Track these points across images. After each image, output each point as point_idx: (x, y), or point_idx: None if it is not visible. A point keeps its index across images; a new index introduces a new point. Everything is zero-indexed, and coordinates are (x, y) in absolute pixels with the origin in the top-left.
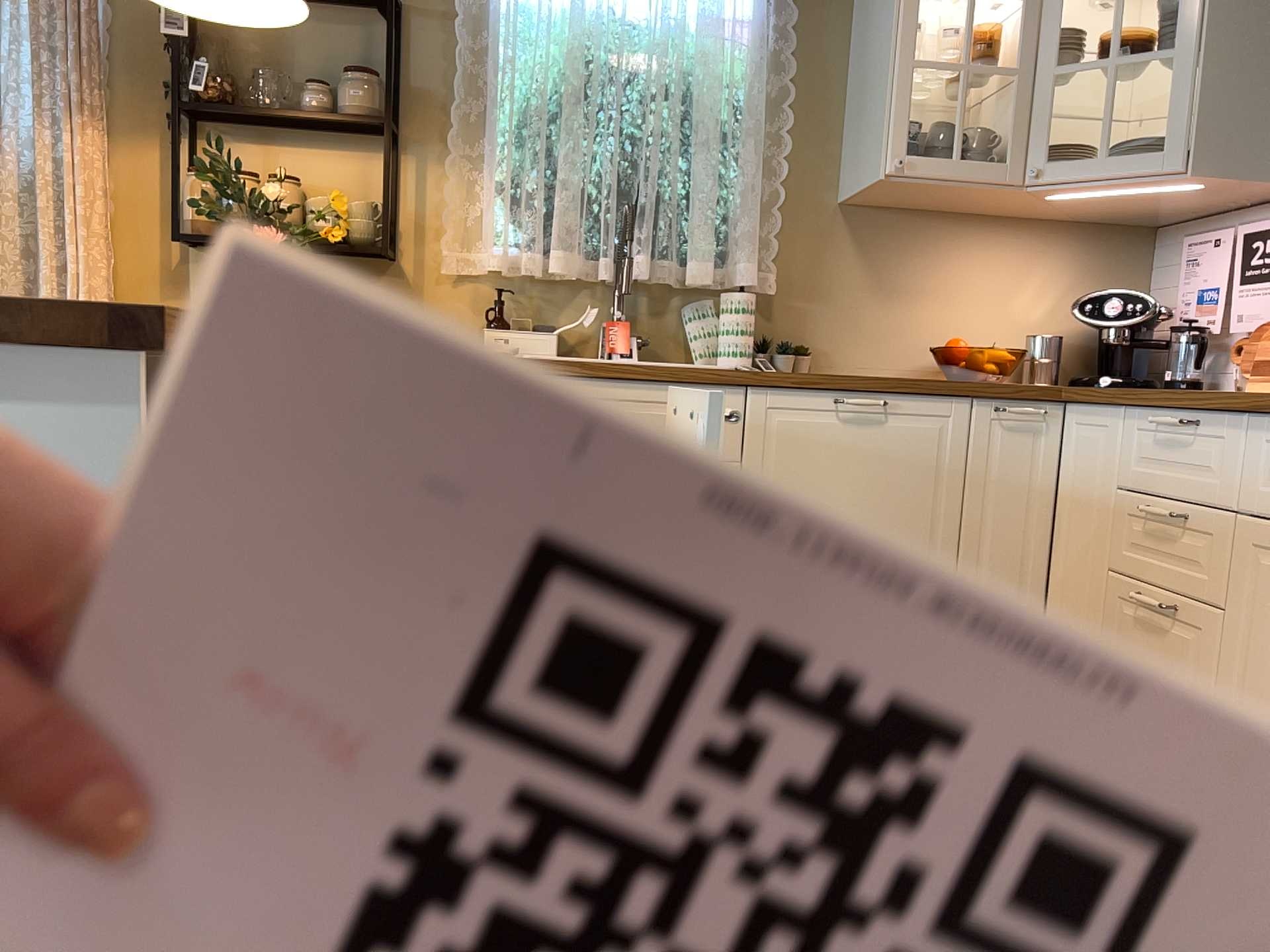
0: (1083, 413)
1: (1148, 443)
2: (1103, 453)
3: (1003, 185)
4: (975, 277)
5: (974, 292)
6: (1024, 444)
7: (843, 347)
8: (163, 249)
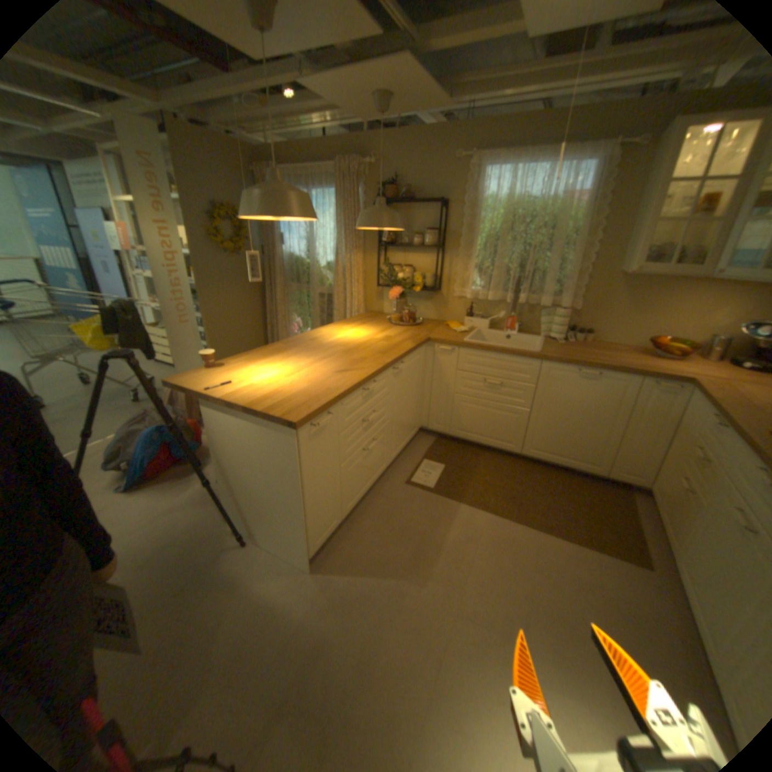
0: (698, 393)
1: (711, 422)
2: (698, 414)
3: (698, 276)
4: (689, 304)
5: (687, 311)
6: (666, 398)
7: (610, 331)
8: (375, 285)
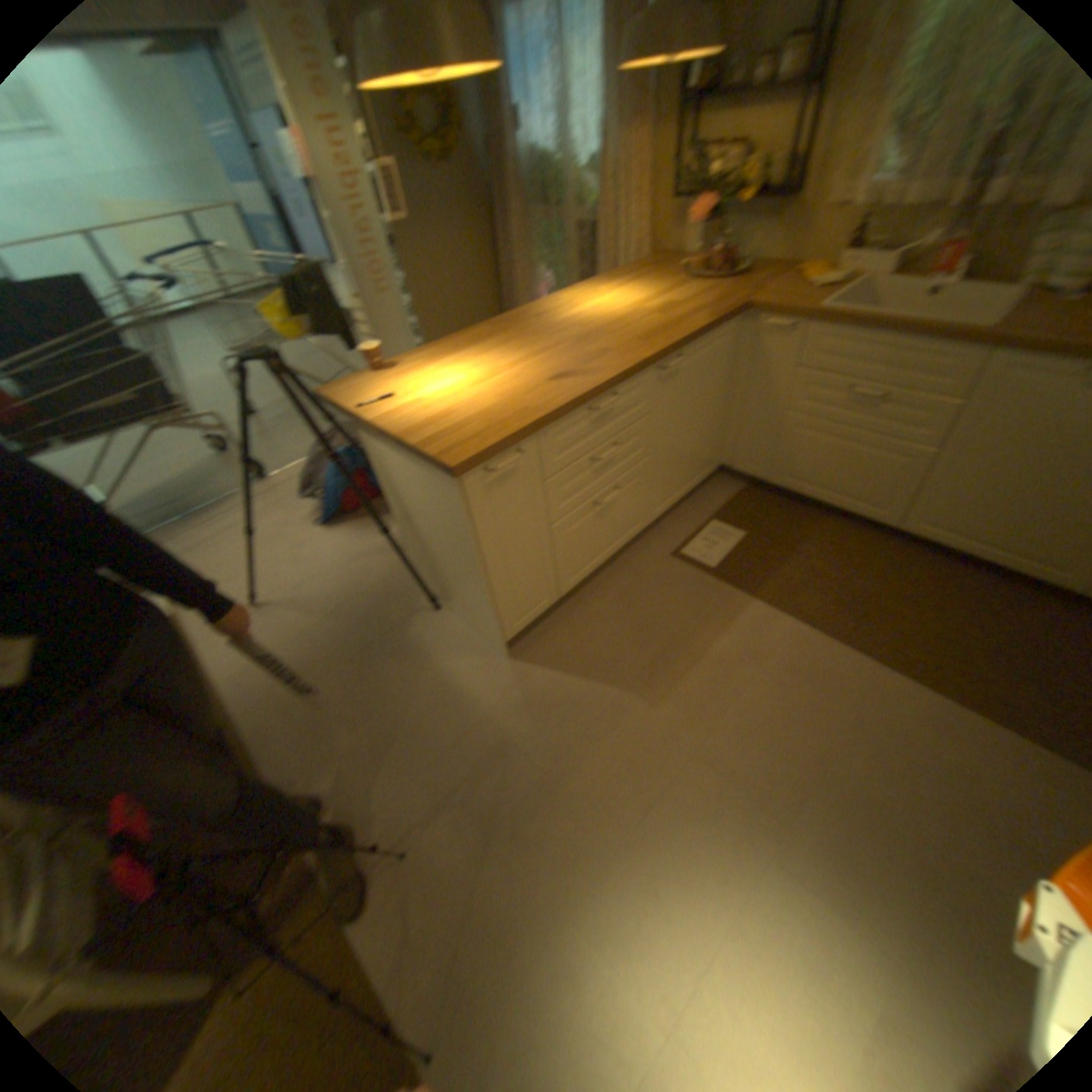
0: None
1: None
2: None
3: None
4: None
5: None
6: None
7: None
8: (676, 194)
